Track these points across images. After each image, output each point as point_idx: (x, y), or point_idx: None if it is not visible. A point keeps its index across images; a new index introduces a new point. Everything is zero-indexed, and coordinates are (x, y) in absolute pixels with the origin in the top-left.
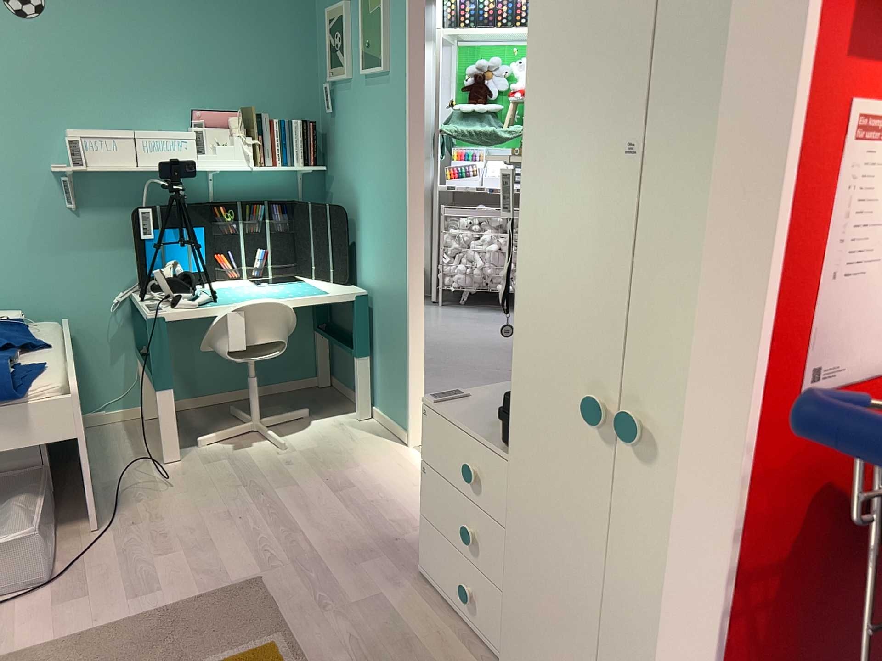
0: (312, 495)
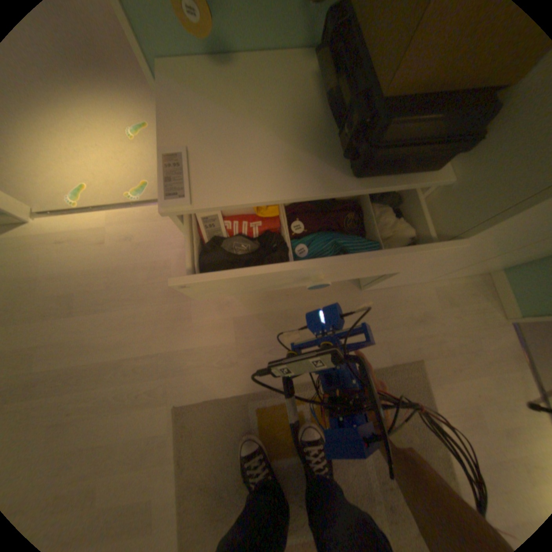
0: (63, 336)
